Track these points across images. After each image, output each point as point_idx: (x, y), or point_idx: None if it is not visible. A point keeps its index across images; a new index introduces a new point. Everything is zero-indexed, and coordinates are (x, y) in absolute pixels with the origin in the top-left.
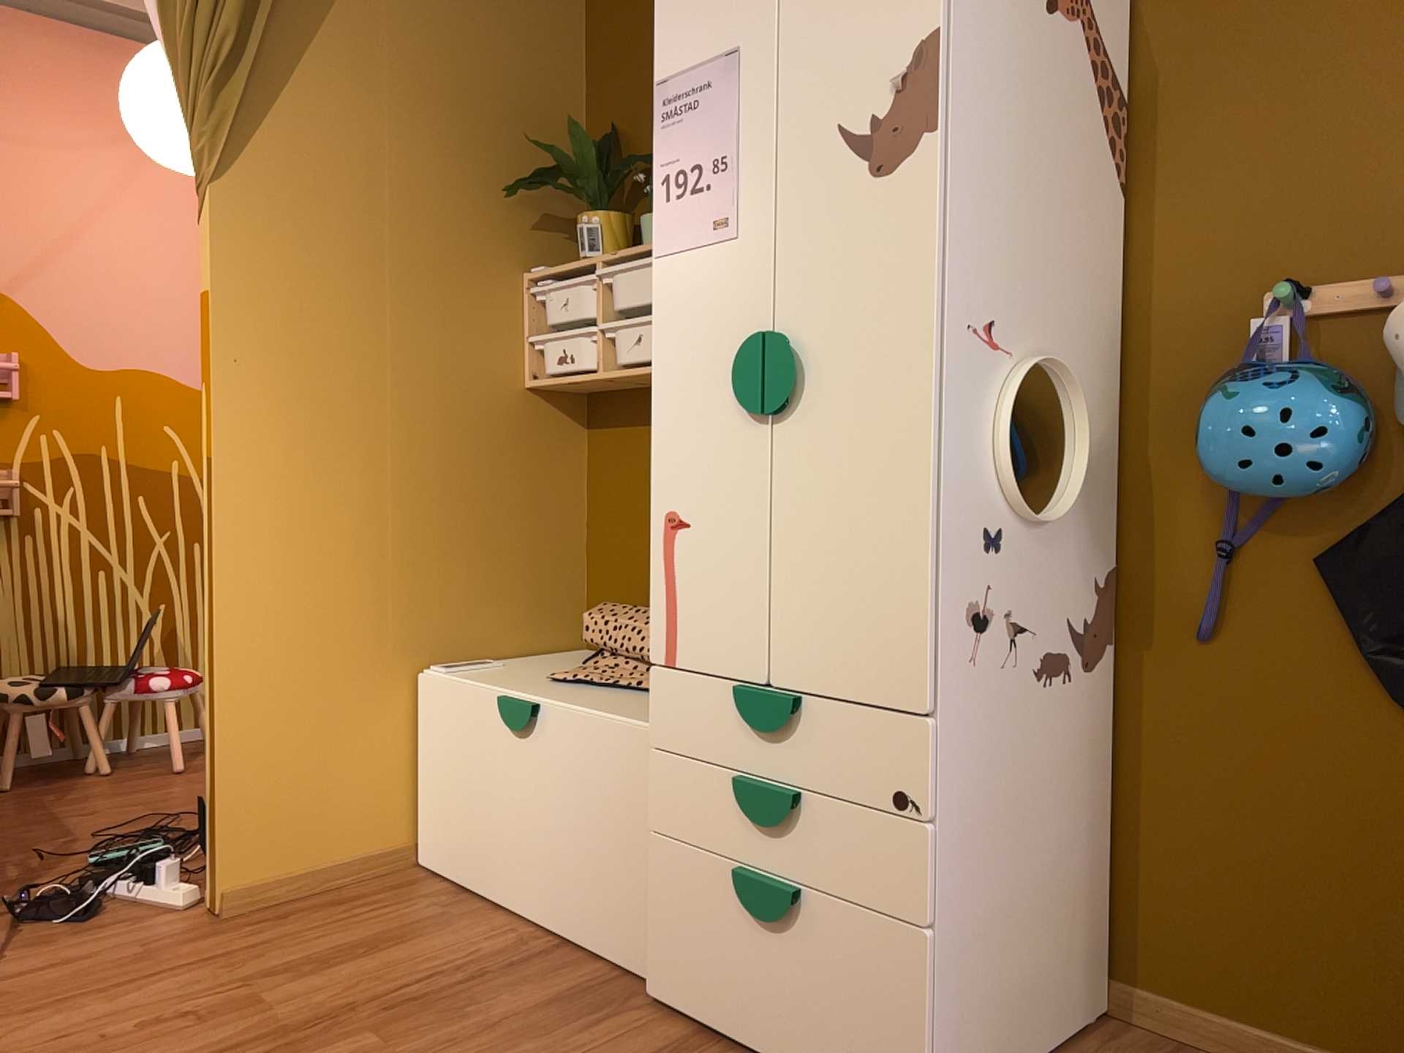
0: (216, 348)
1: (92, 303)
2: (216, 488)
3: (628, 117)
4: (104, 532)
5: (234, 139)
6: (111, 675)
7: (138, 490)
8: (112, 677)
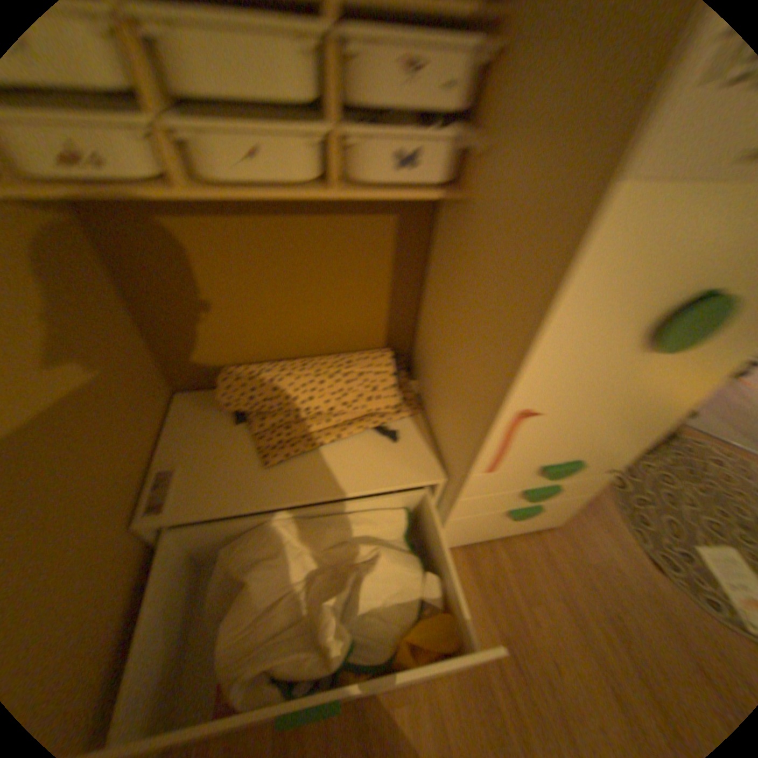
0: None
1: None
2: None
3: None
4: None
5: None
6: None
7: None
8: None
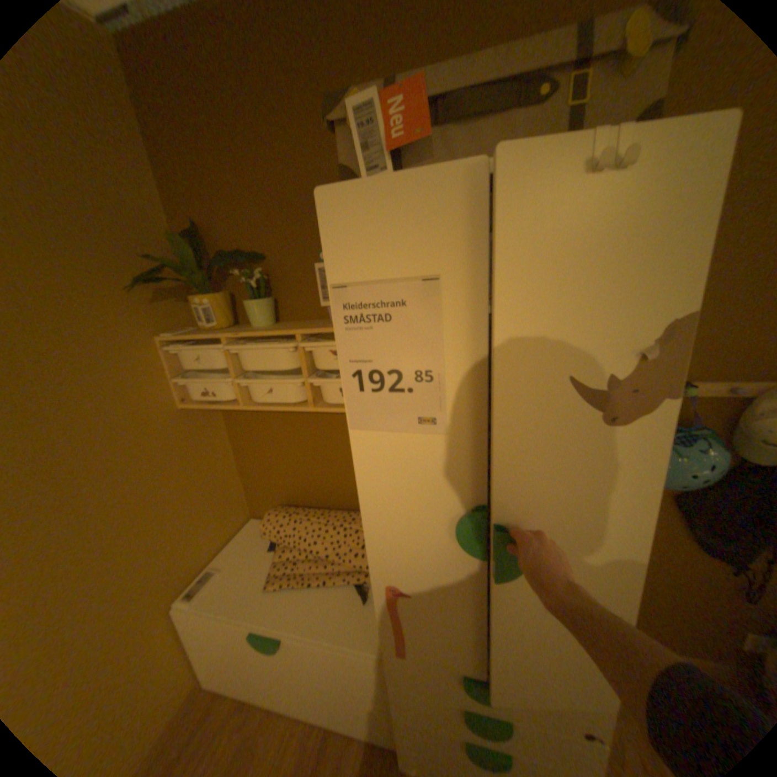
0: None
1: None
2: None
3: (204, 215)
4: None
5: None
6: None
7: None
8: None
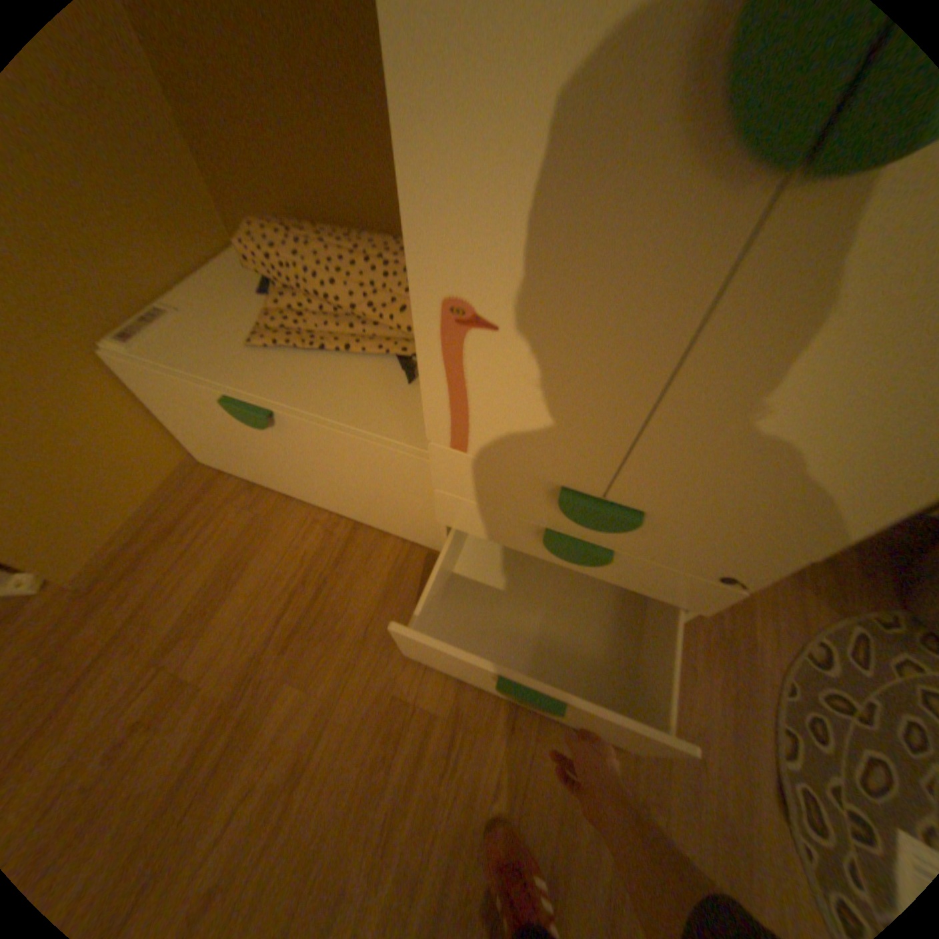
0: None
1: None
2: None
3: None
4: None
5: None
6: None
7: None
8: None
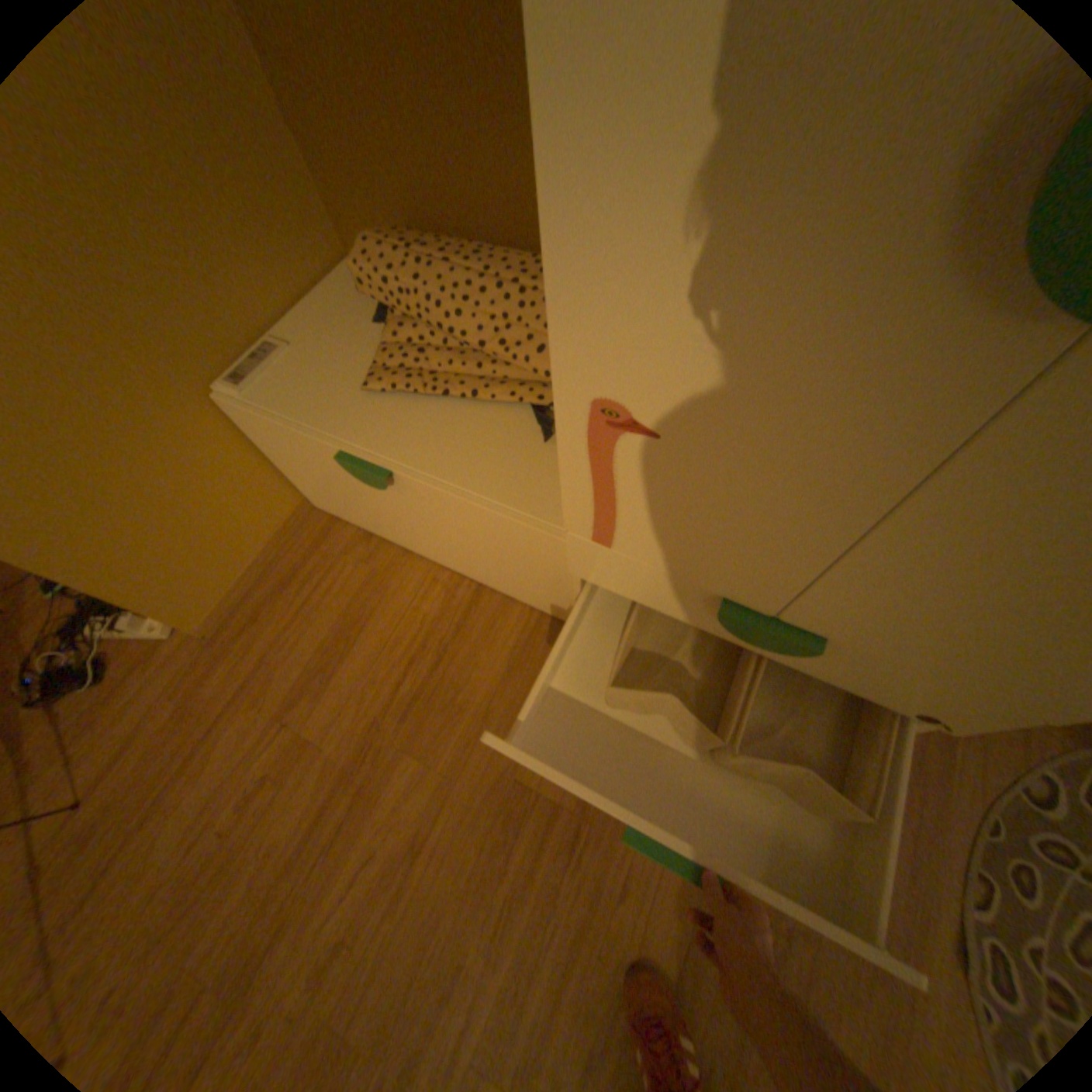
0: None
1: None
2: None
3: None
4: None
5: None
6: None
7: None
8: None
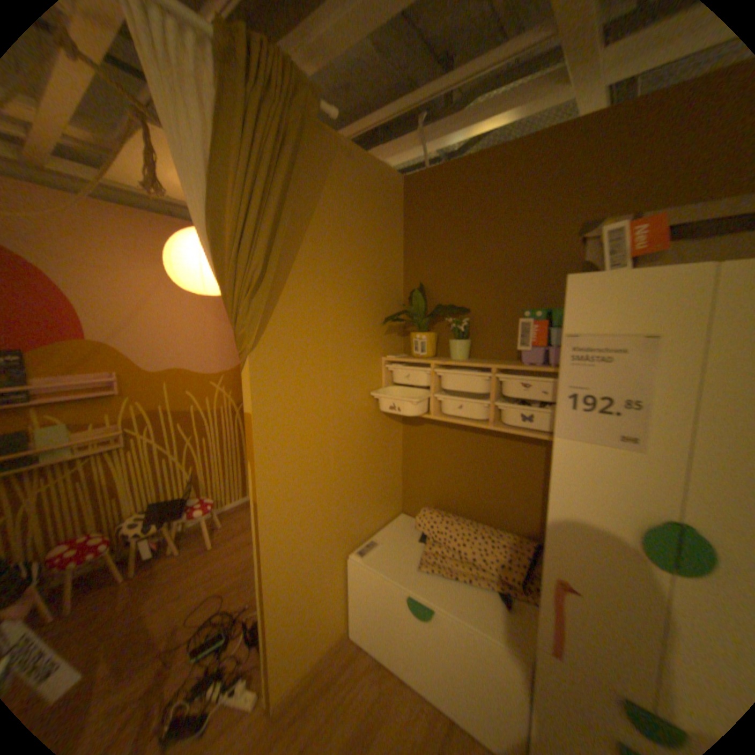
0: (255, 444)
1: (146, 341)
2: (259, 517)
3: (430, 280)
4: (161, 443)
5: (259, 325)
6: (172, 509)
7: (175, 422)
8: (174, 512)
